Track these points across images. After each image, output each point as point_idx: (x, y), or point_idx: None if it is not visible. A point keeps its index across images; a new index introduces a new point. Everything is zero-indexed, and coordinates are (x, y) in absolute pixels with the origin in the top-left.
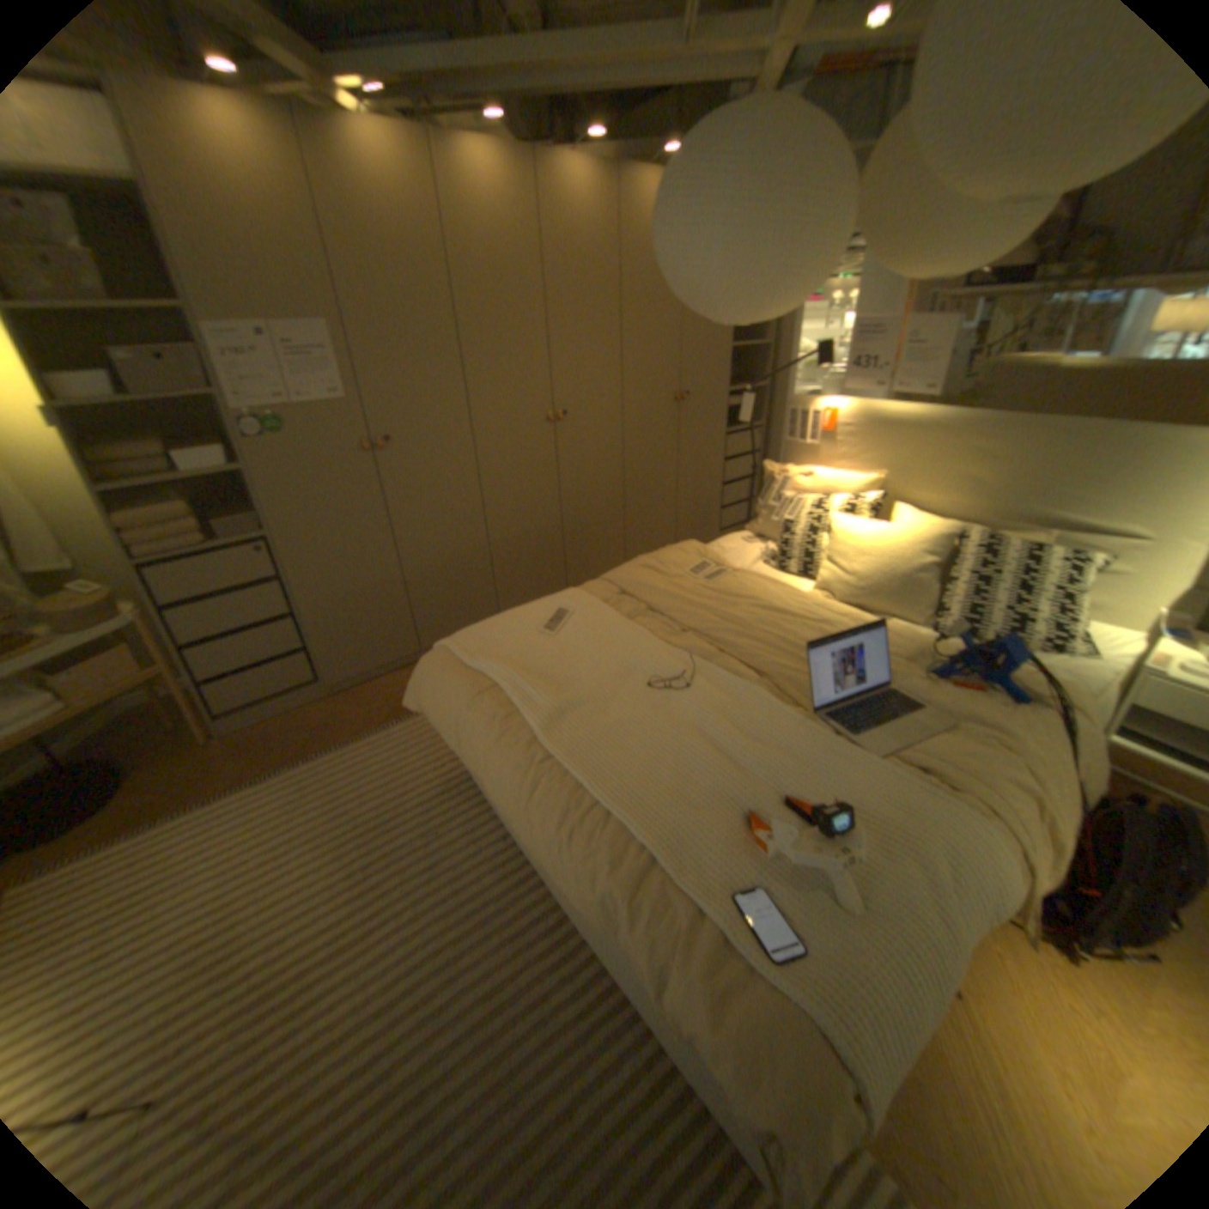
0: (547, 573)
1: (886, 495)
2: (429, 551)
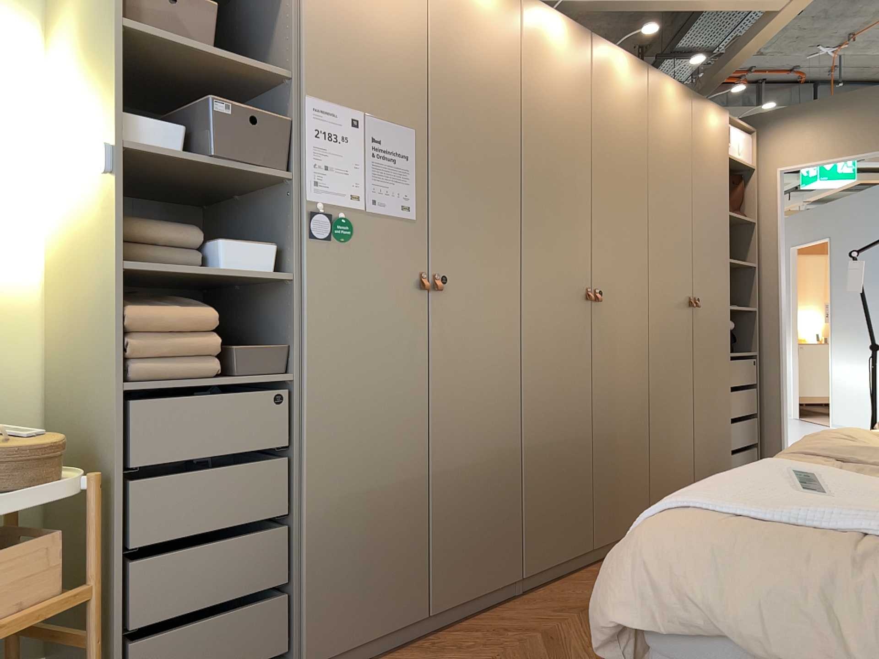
0: (570, 507)
1: None
2: (456, 445)
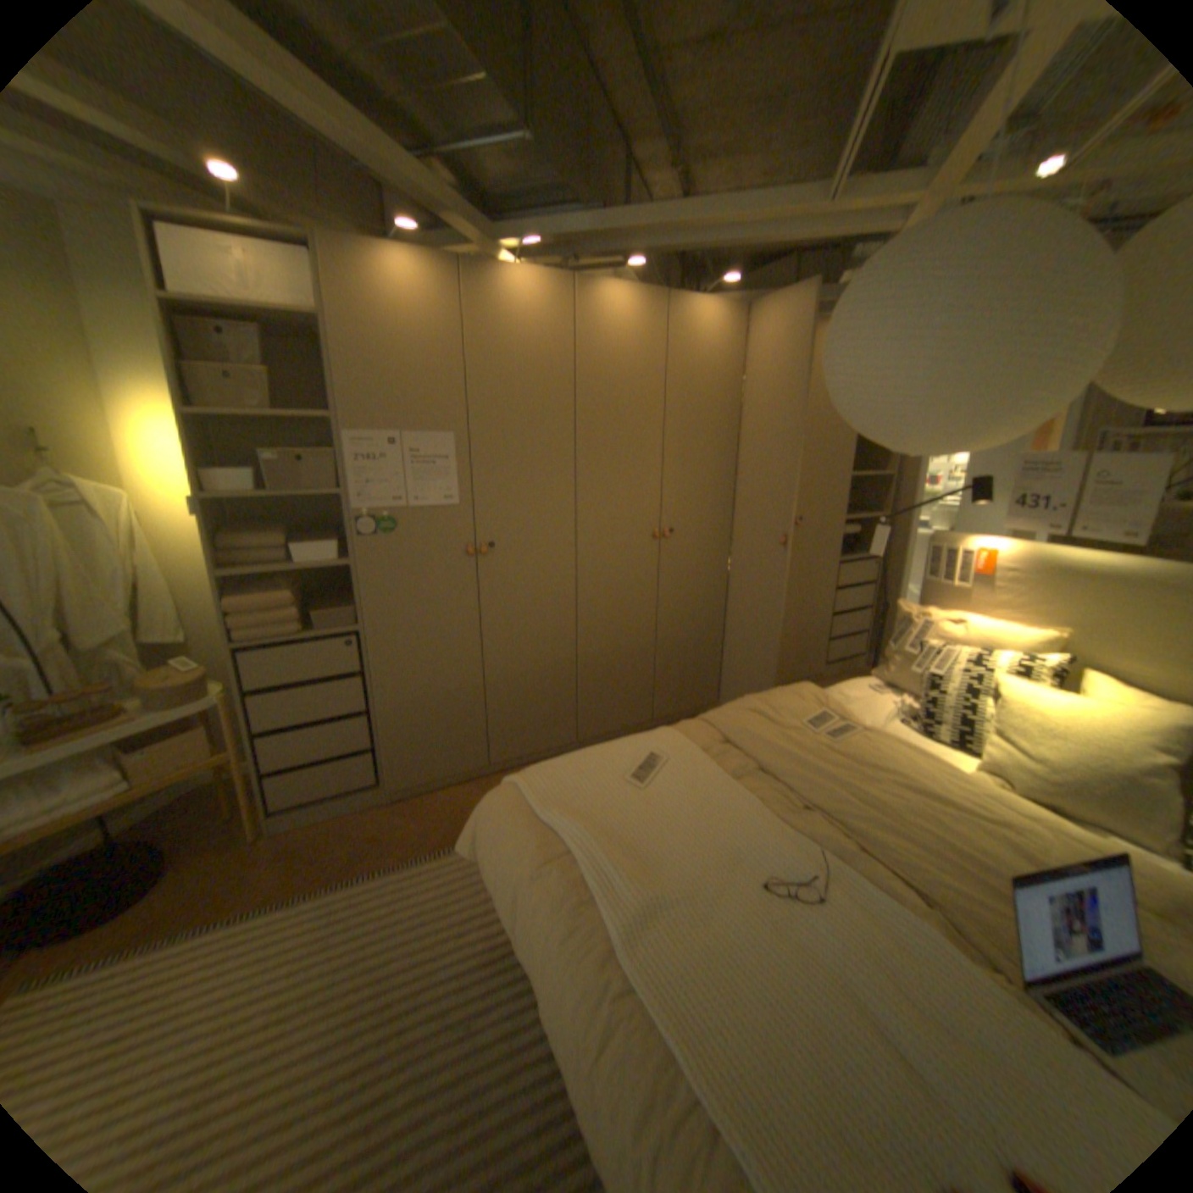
0: (634, 693)
1: (1071, 658)
2: (516, 659)
